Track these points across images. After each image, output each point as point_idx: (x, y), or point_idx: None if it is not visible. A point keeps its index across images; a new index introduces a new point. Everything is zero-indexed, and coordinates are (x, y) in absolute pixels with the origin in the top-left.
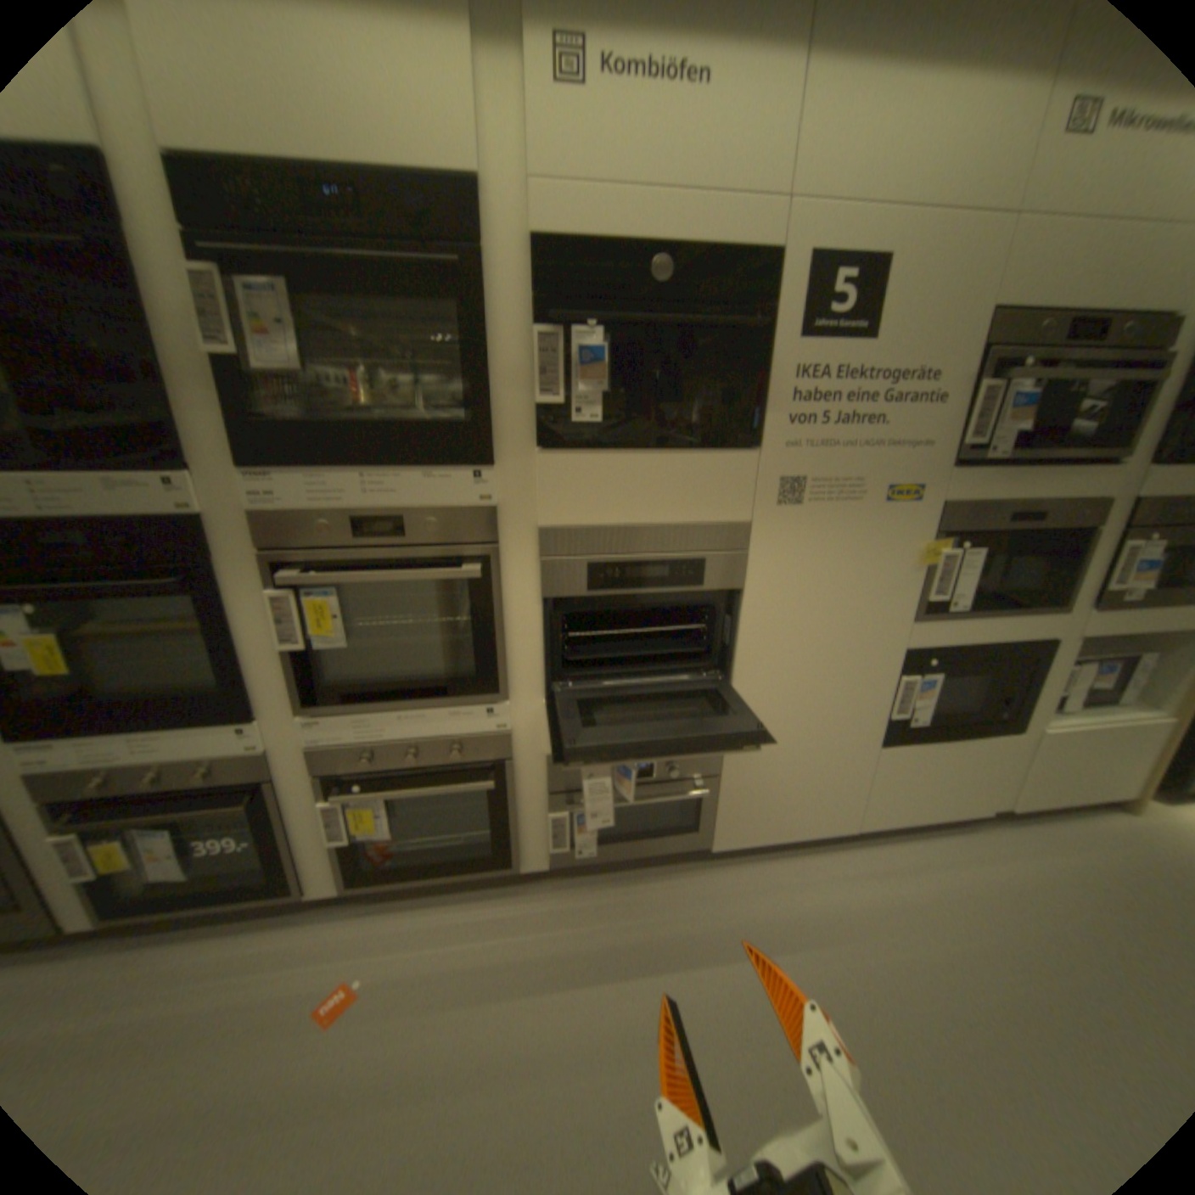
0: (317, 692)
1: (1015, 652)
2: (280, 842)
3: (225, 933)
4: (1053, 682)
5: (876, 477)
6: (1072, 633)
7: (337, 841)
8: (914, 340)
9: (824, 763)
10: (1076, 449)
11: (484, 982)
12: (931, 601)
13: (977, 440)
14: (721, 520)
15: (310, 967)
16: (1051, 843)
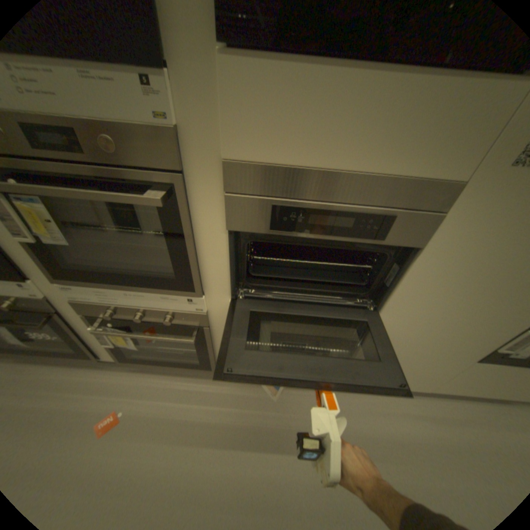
0: (61, 271)
1: None
2: (76, 339)
3: (66, 365)
4: None
5: None
6: None
7: (107, 345)
8: None
9: (429, 363)
10: None
11: (186, 432)
12: None
13: None
14: (430, 174)
15: (101, 397)
16: None
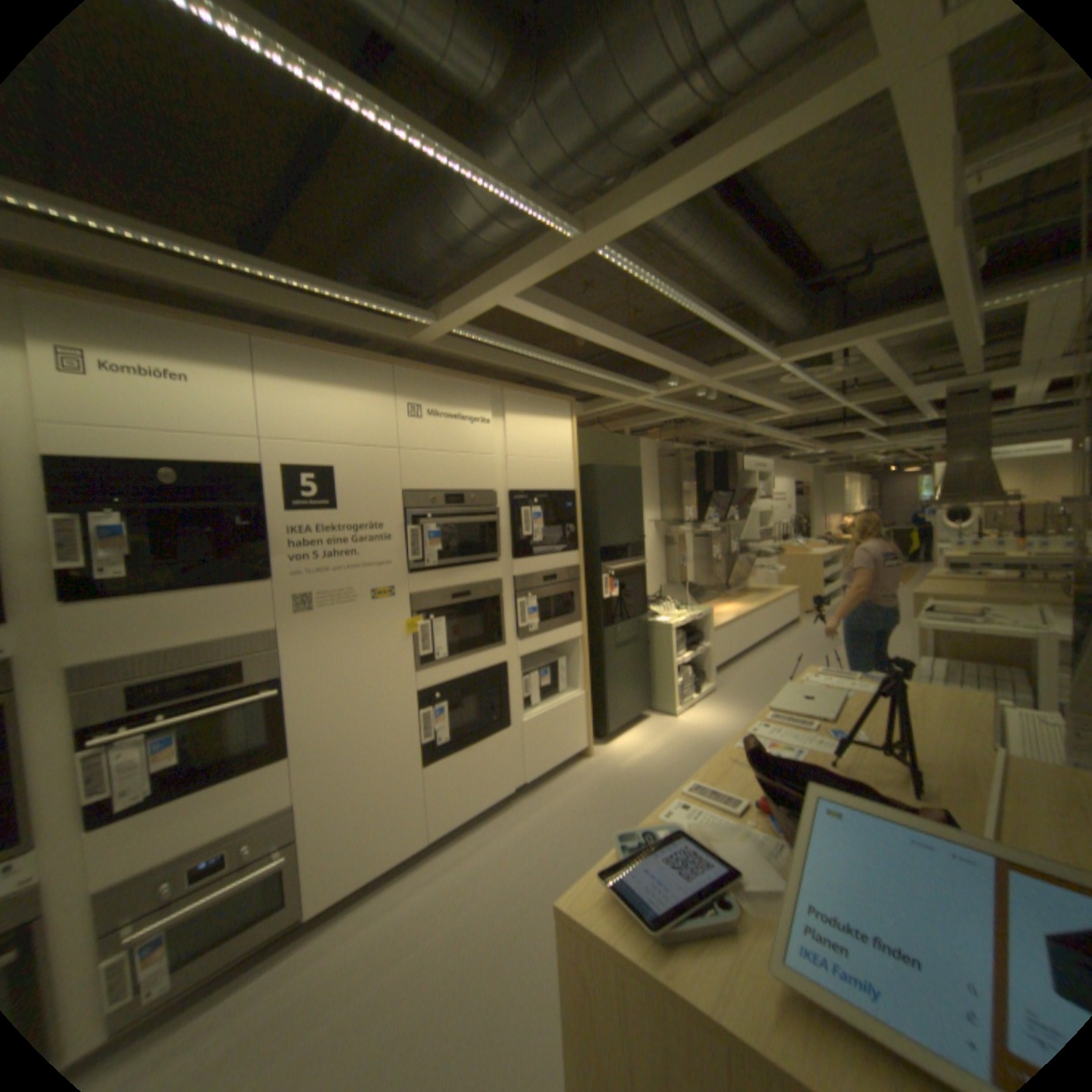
0: None
1: (483, 675)
2: None
3: None
4: (513, 688)
5: (360, 586)
6: (511, 656)
7: None
8: (360, 509)
9: (382, 796)
10: (471, 557)
11: None
12: (421, 655)
13: (415, 558)
14: (251, 632)
15: None
16: (549, 794)
